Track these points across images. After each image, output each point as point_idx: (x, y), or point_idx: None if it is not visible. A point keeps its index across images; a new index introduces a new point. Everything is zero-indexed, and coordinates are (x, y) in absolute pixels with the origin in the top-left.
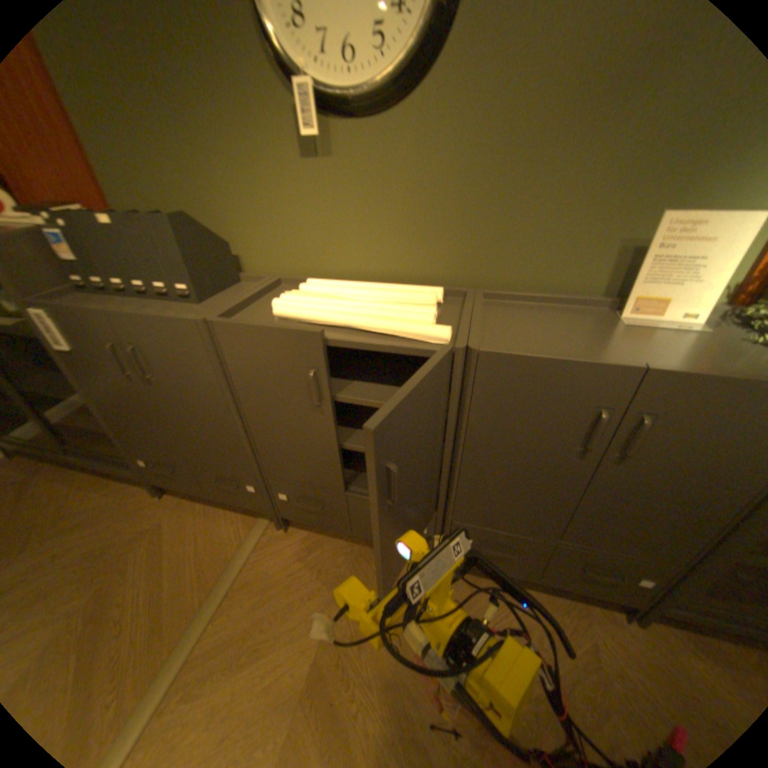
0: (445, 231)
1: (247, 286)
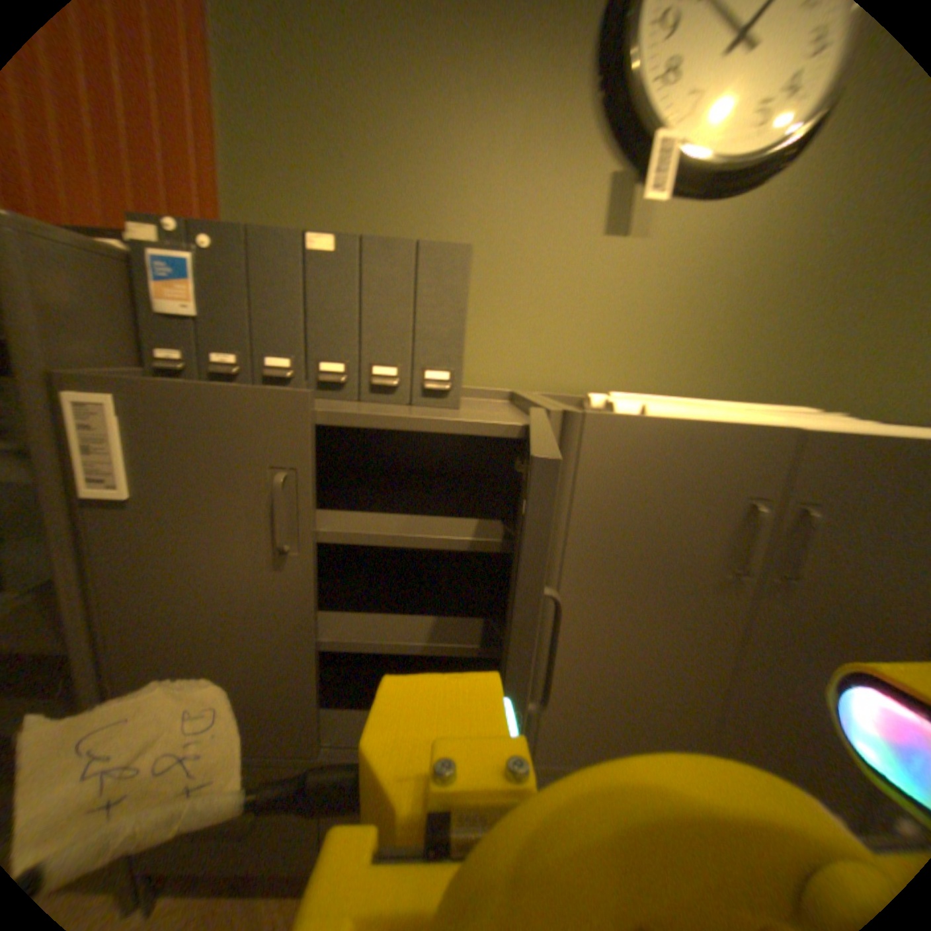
0: (773, 343)
1: (477, 403)
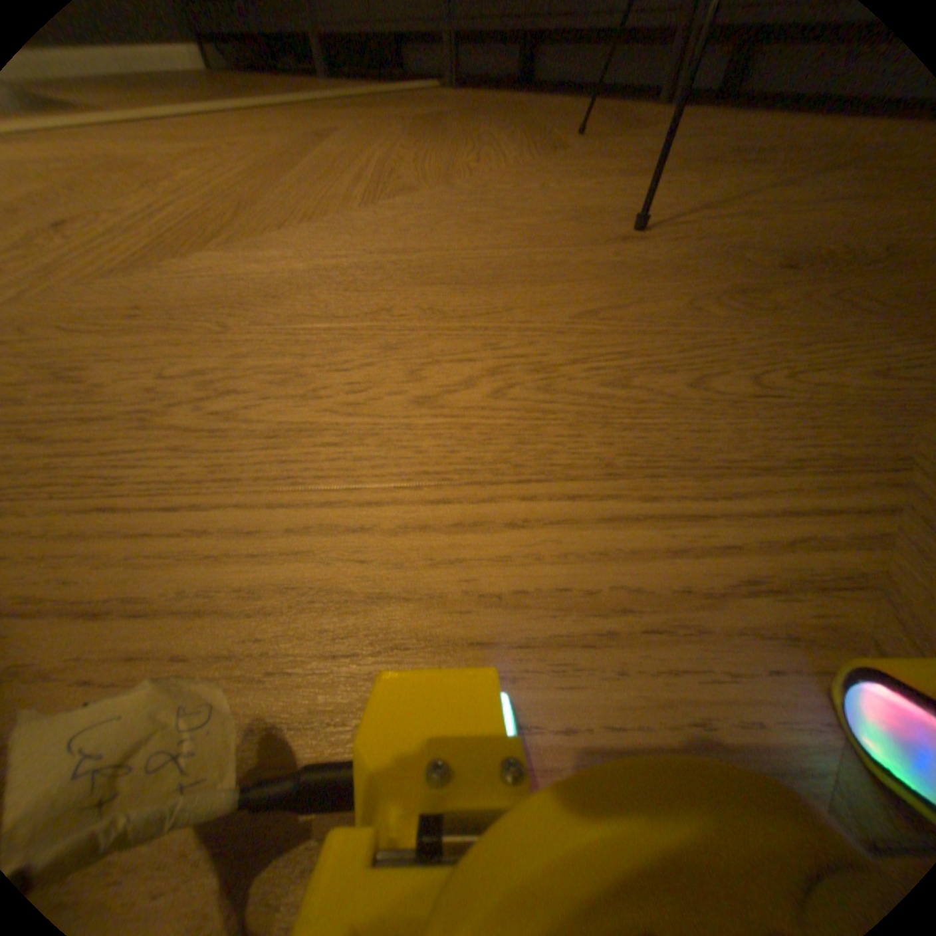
0: None
1: None
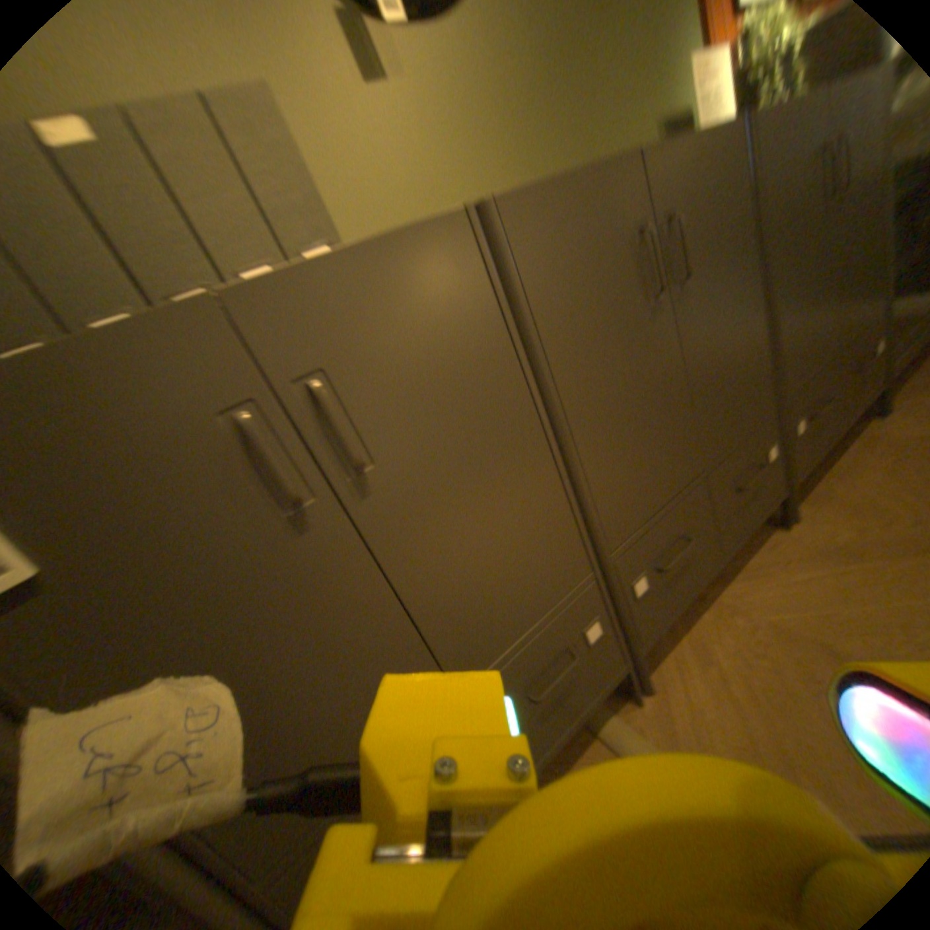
0: (547, 146)
1: None
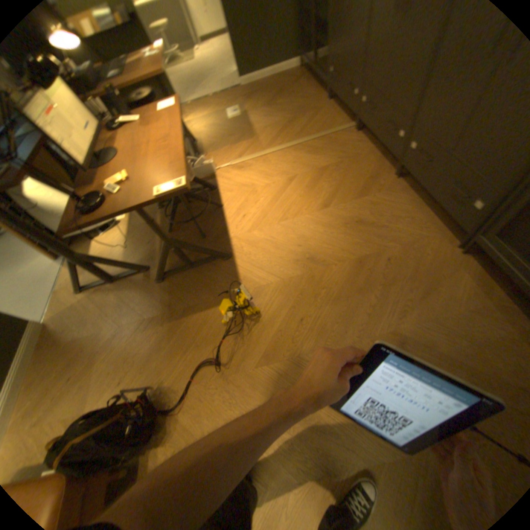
0: None
1: None
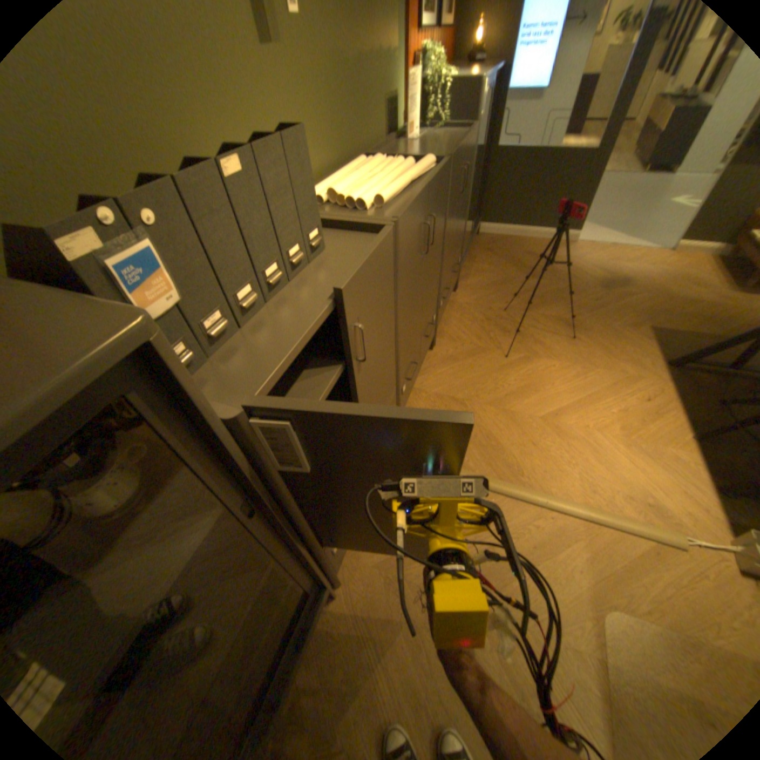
0: (343, 110)
1: None
